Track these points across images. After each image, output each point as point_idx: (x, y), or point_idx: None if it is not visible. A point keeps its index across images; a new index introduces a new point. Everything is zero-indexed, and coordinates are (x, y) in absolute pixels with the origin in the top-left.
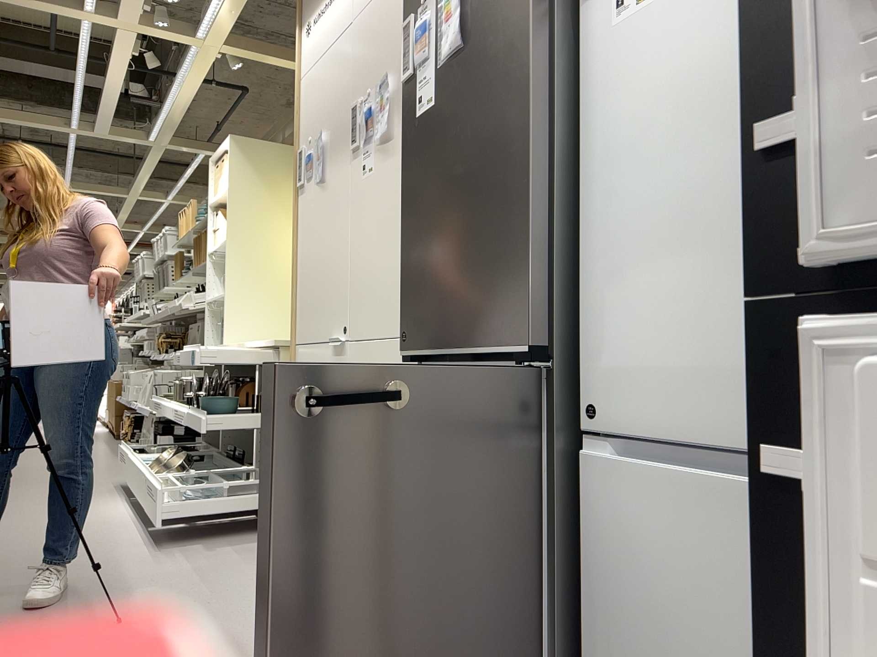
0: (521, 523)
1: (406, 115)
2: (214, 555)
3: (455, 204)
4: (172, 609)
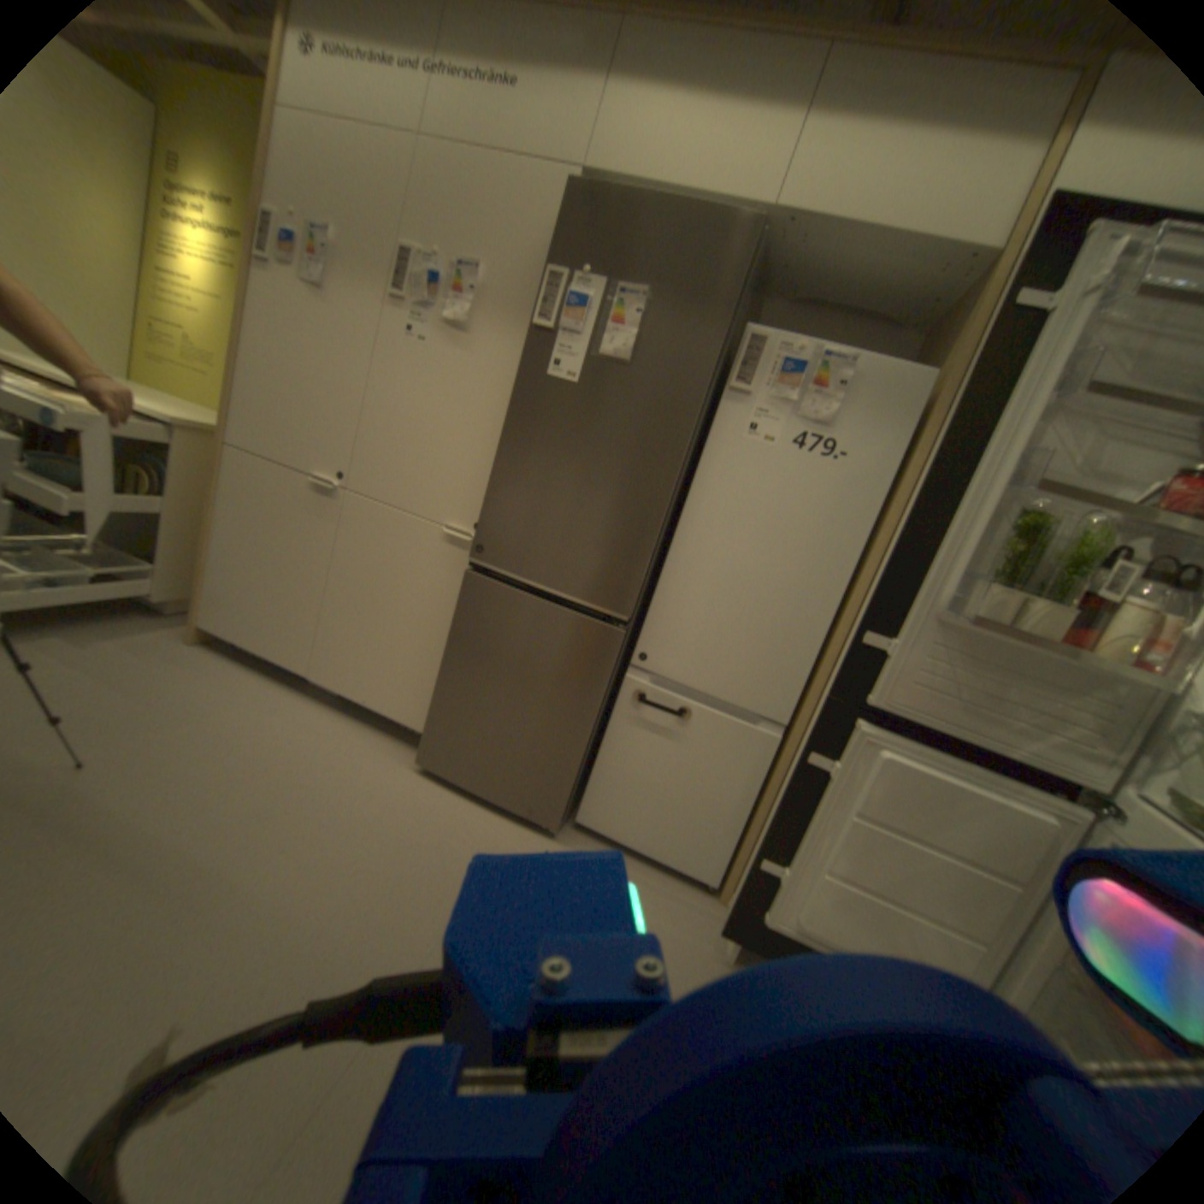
0: (584, 712)
1: (529, 360)
2: (94, 656)
3: (579, 484)
4: (125, 738)
